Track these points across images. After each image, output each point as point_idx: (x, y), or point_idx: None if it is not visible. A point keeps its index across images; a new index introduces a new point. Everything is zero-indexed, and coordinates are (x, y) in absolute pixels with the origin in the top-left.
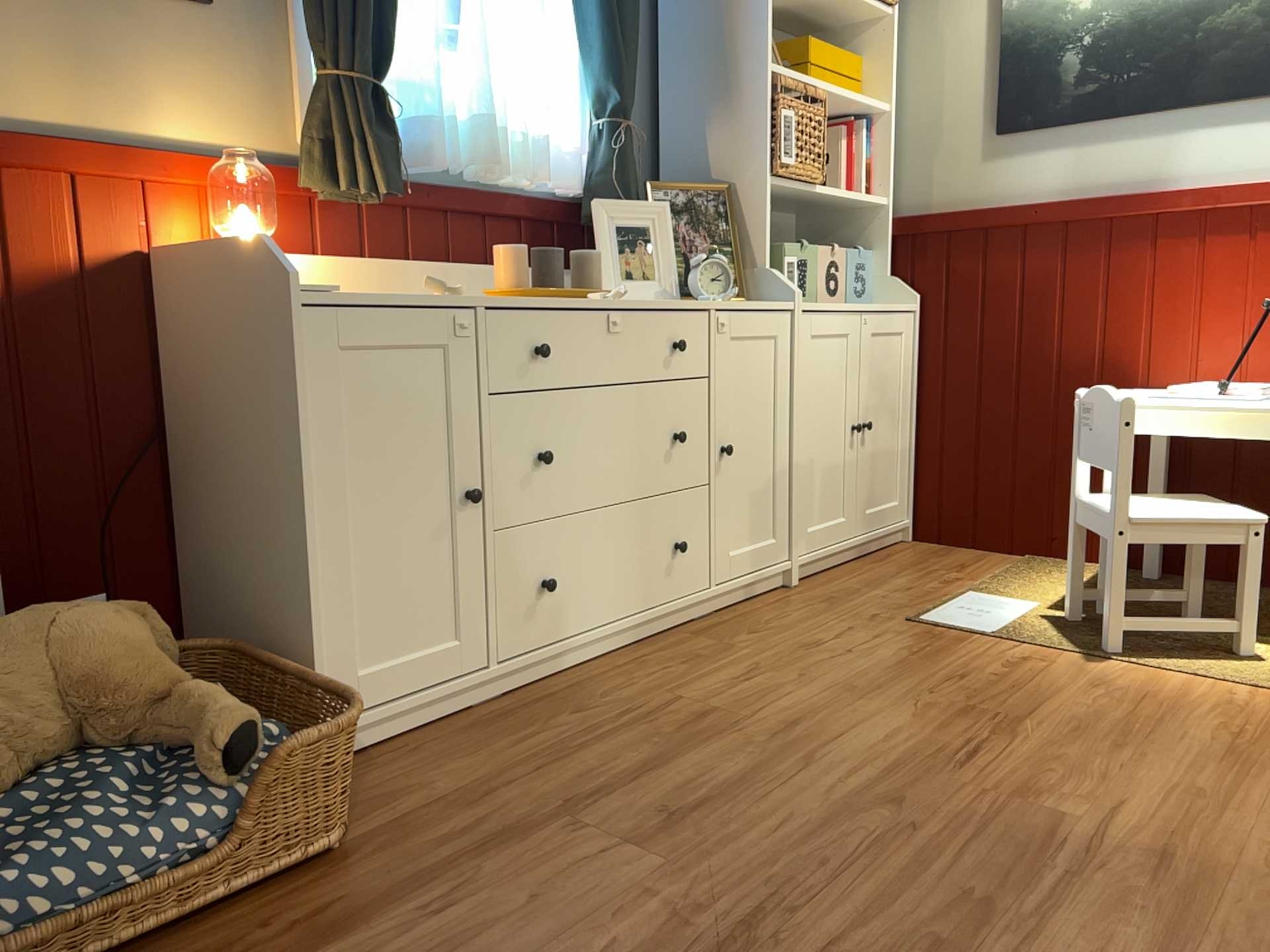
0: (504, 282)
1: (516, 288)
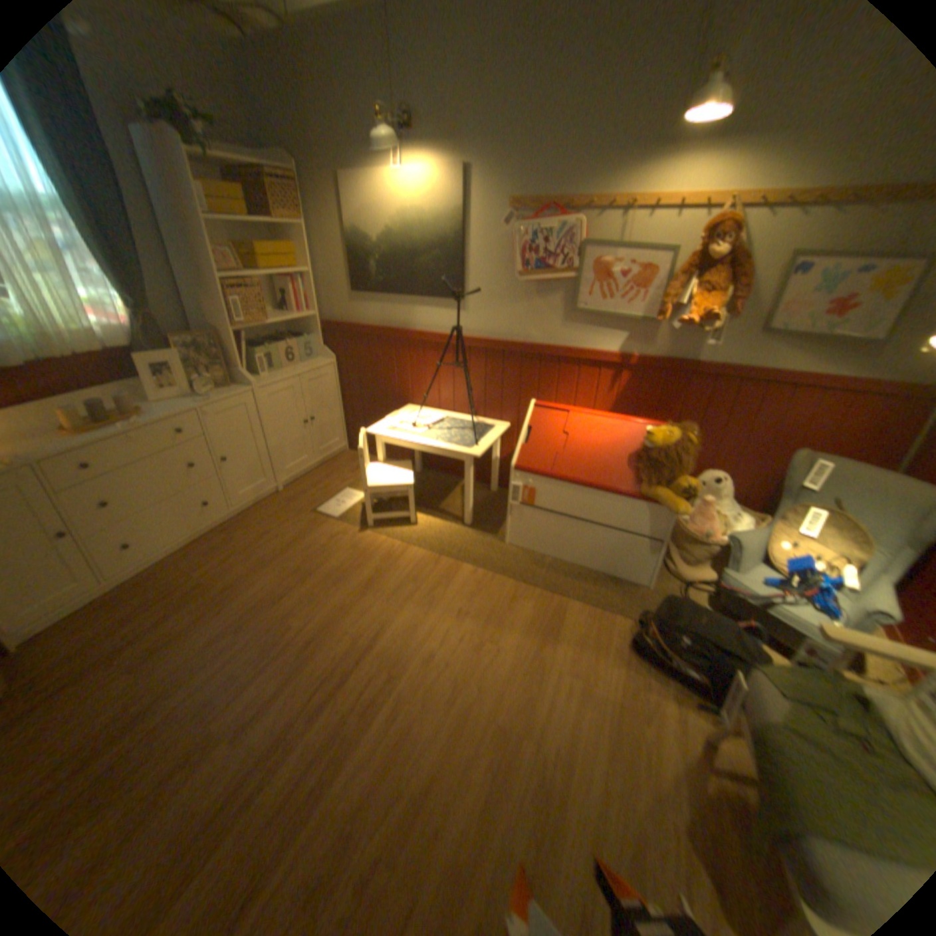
0: (66, 426)
1: (72, 430)
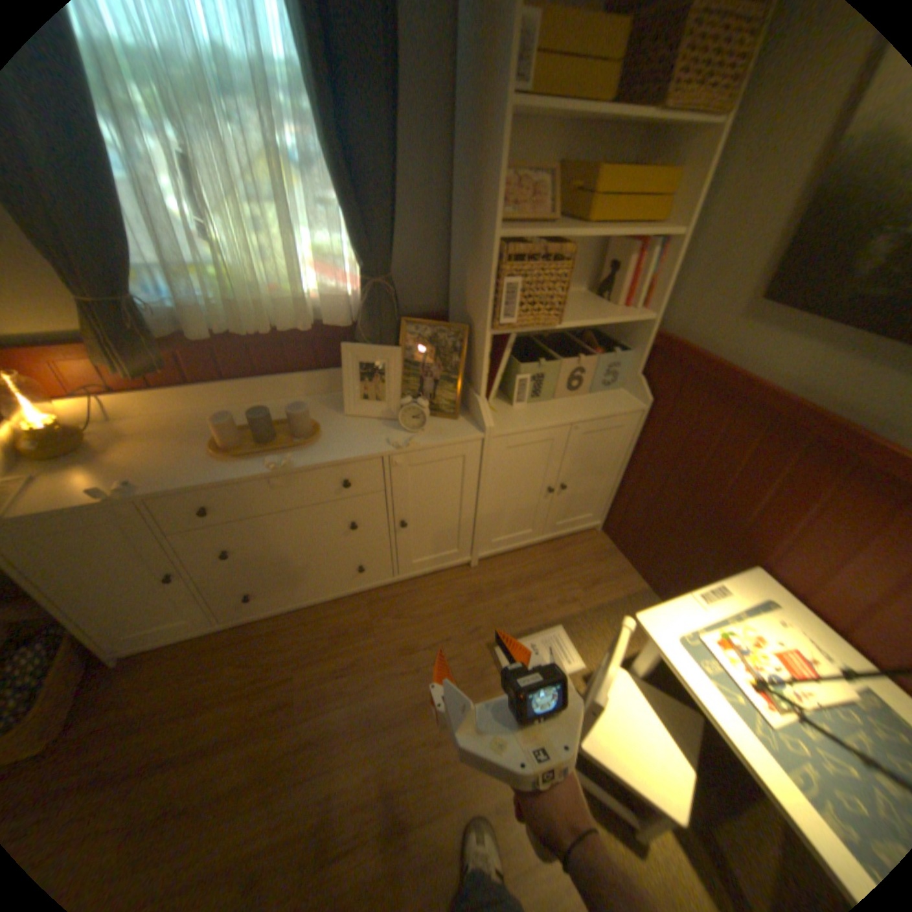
0: (218, 440)
1: (218, 450)
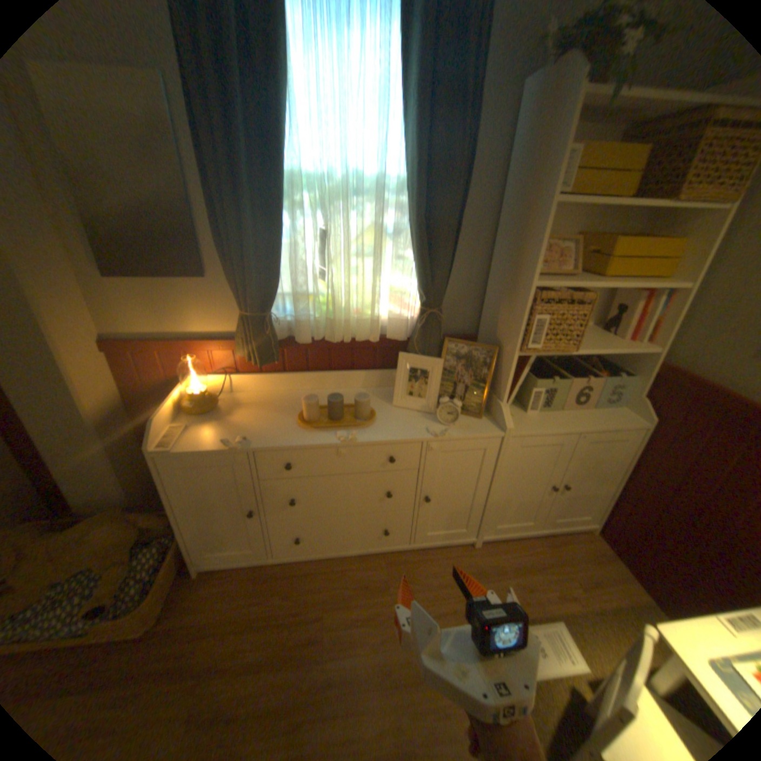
0: (306, 414)
1: (305, 421)
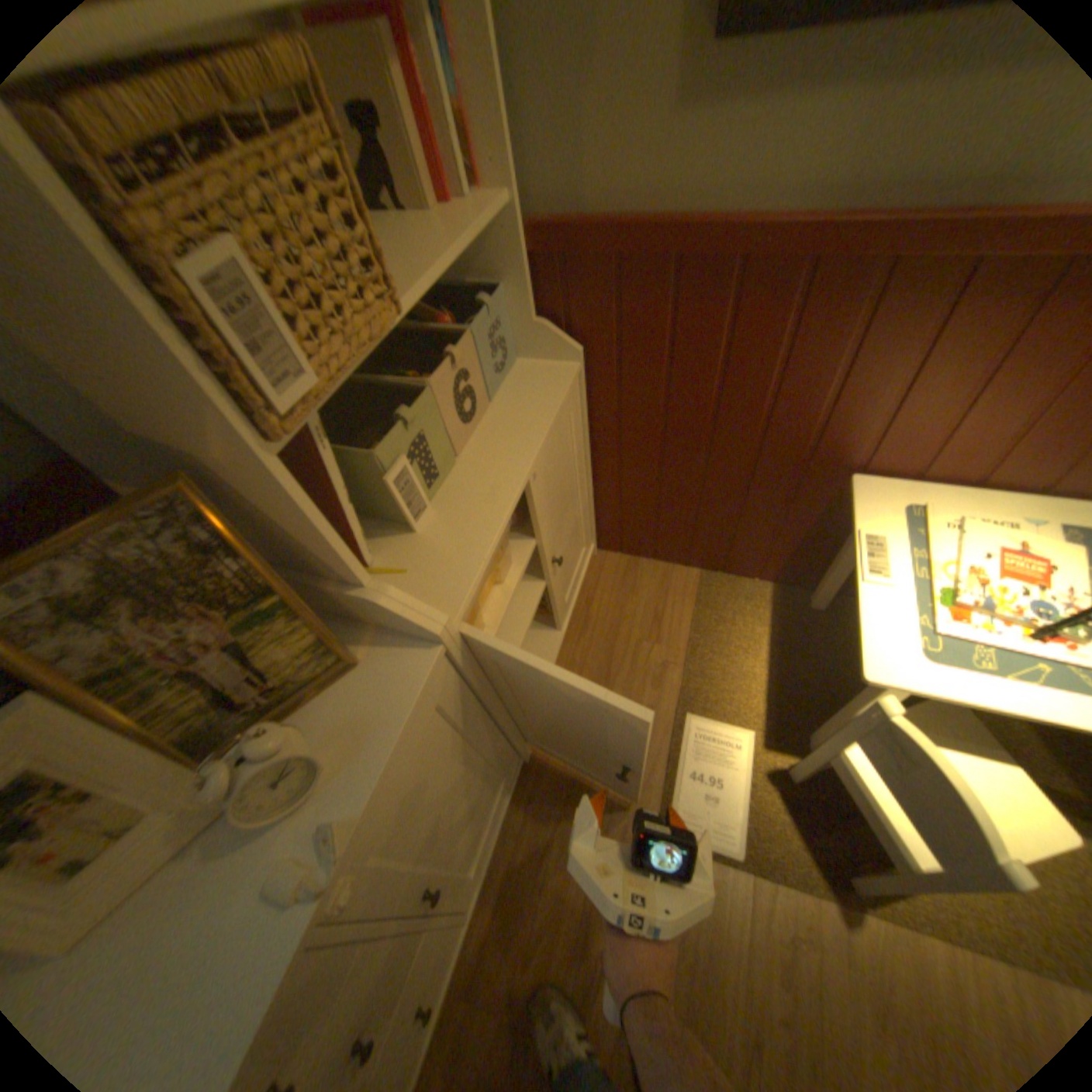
0: None
1: None
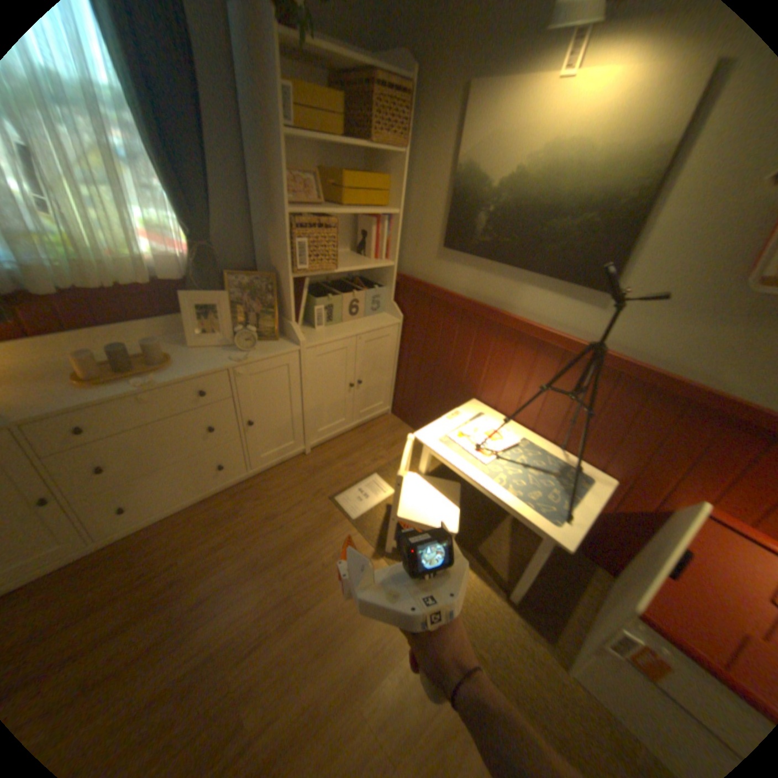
0: (79, 373)
1: (81, 380)
